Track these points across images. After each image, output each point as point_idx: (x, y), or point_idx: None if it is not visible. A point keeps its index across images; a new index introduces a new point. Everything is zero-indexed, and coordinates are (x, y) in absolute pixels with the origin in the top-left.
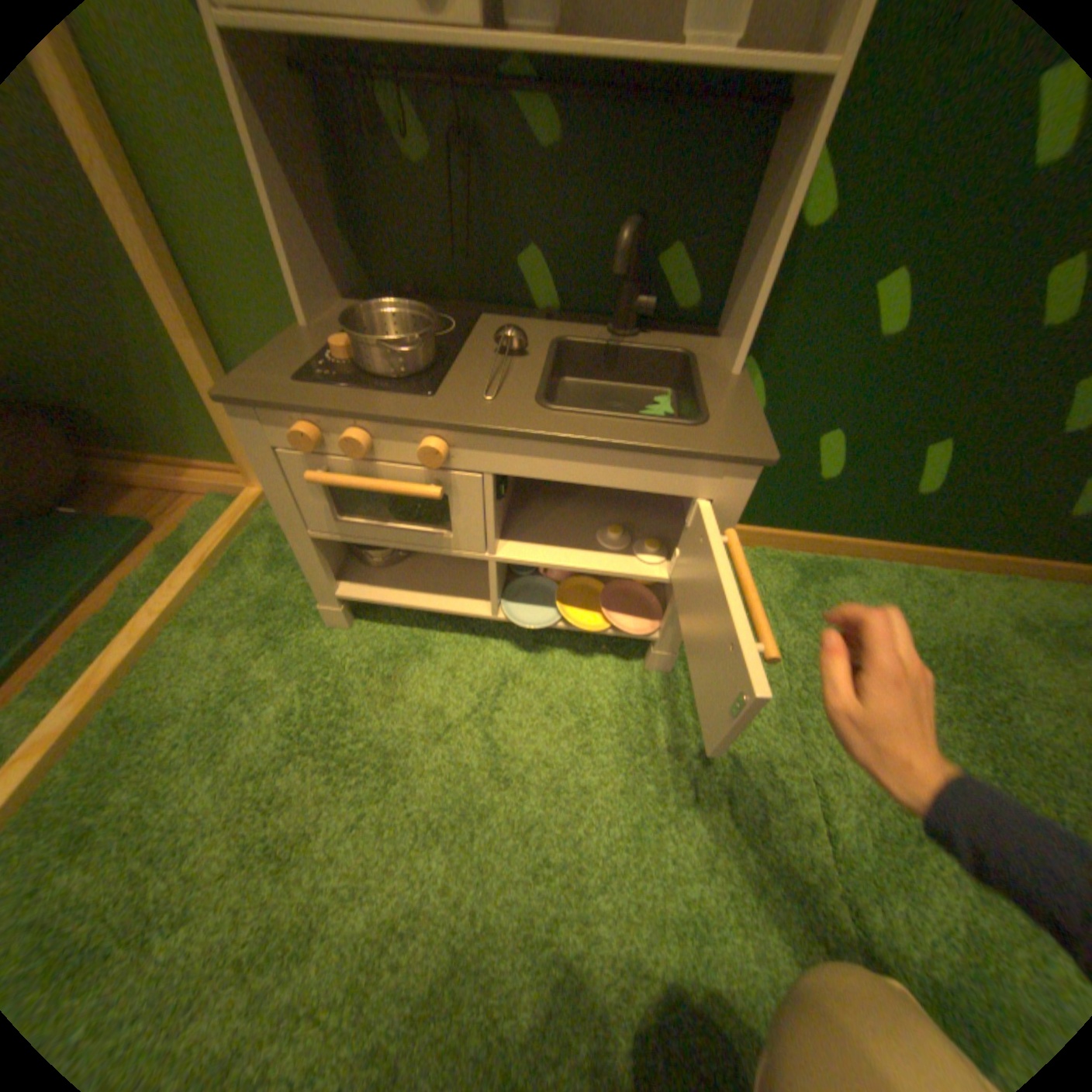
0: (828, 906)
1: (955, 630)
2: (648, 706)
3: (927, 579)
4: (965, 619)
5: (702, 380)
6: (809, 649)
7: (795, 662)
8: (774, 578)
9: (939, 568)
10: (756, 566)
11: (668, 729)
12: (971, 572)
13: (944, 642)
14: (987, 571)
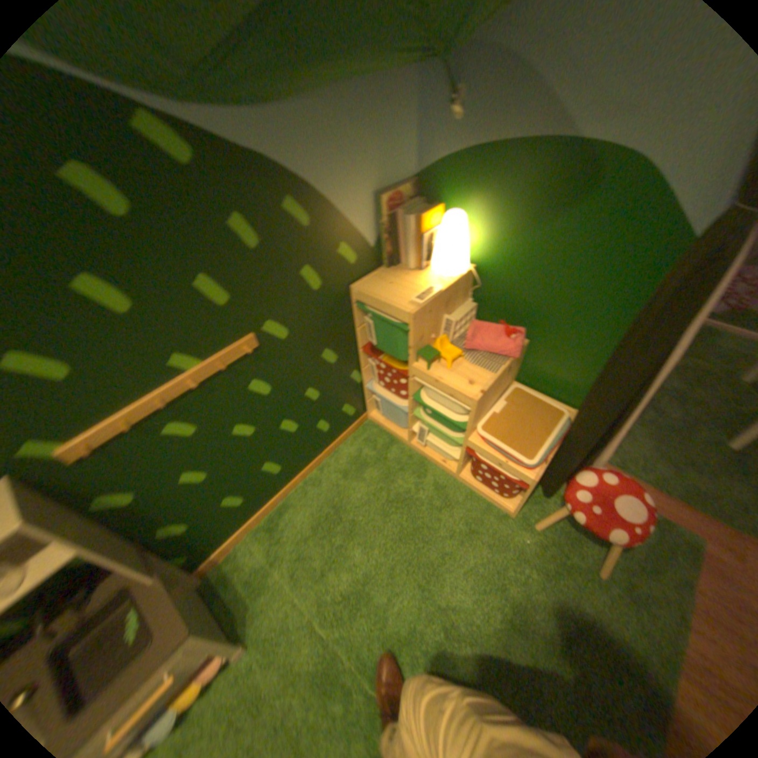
0: (341, 669)
1: (328, 498)
2: (247, 674)
3: (310, 481)
4: (328, 489)
5: (139, 600)
6: (289, 566)
7: (287, 580)
8: (260, 544)
9: (311, 472)
10: (250, 544)
11: (261, 673)
12: (321, 463)
13: (327, 508)
14: (325, 457)
